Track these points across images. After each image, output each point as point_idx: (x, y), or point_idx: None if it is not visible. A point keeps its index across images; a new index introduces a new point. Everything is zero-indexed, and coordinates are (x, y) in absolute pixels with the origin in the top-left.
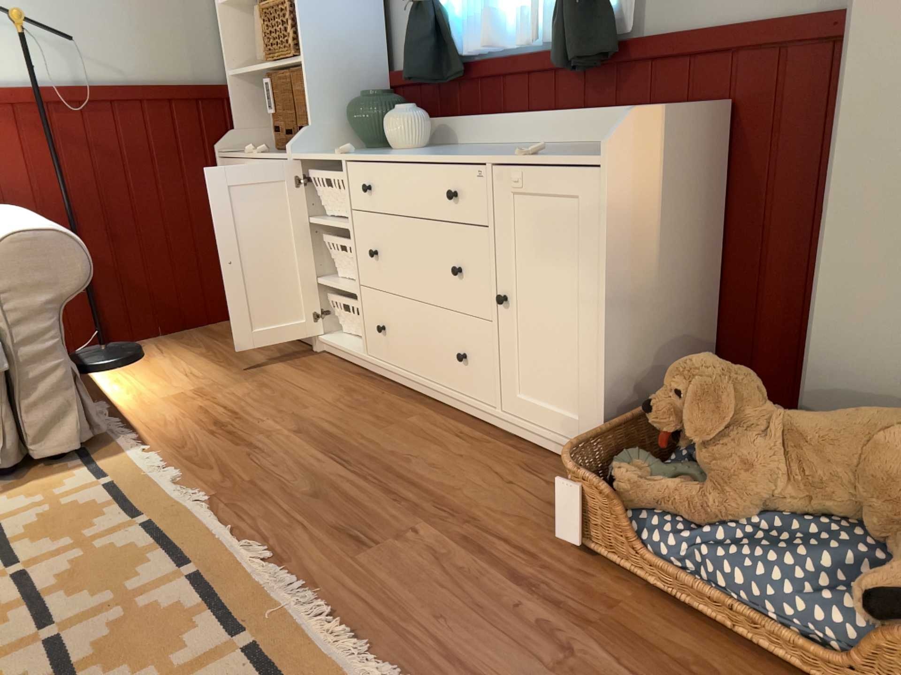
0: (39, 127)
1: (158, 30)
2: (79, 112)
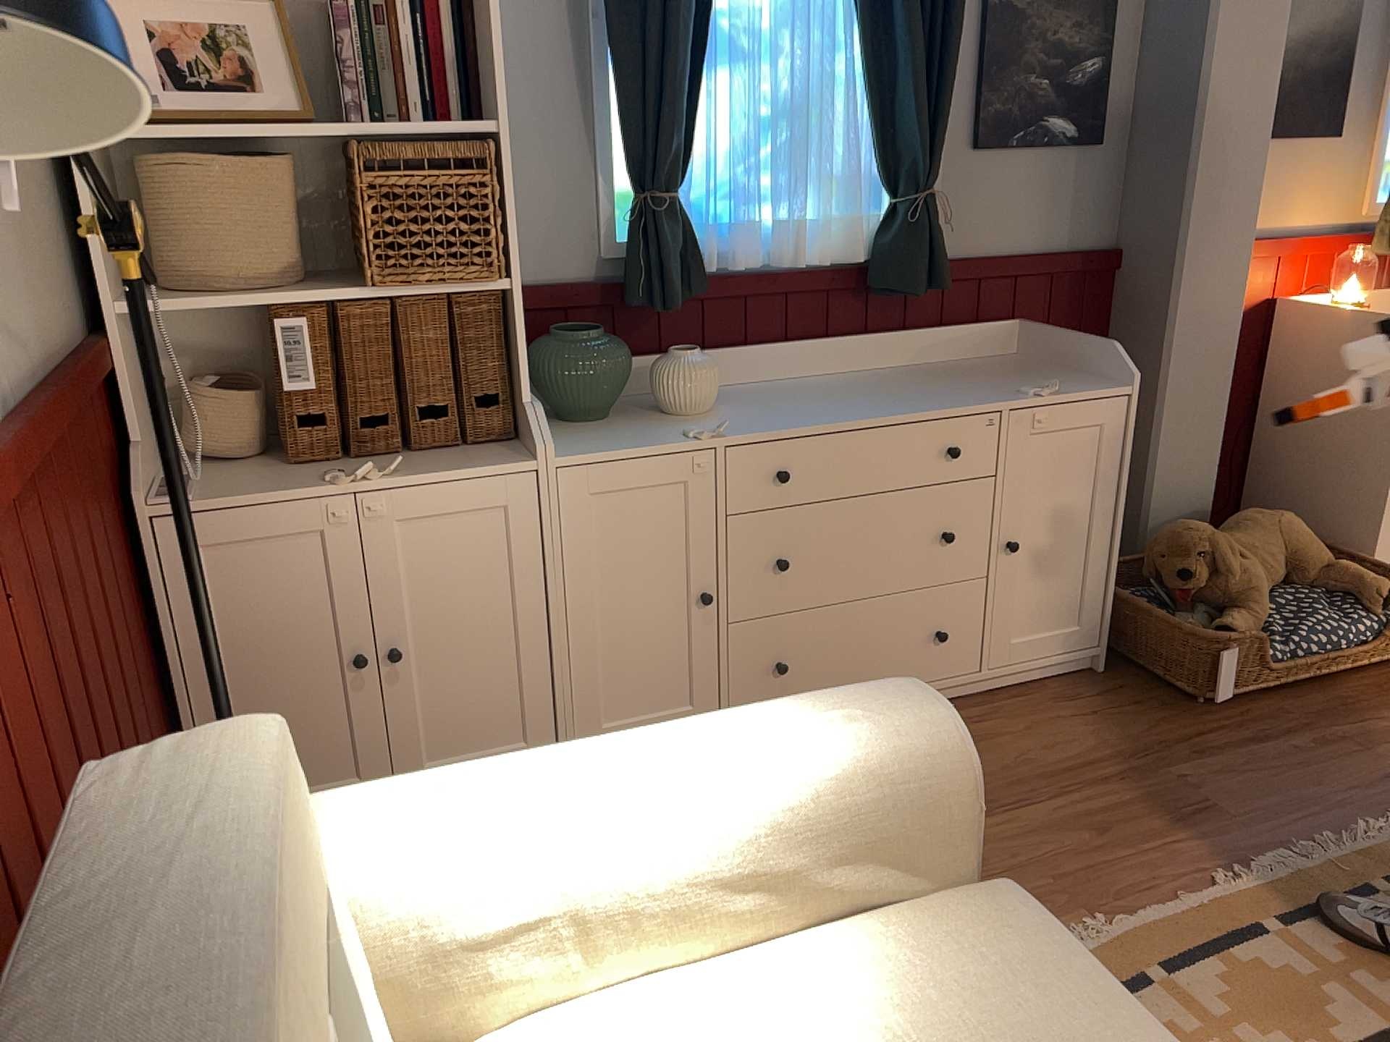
0: (2, 561)
1: (19, 205)
2: (23, 482)
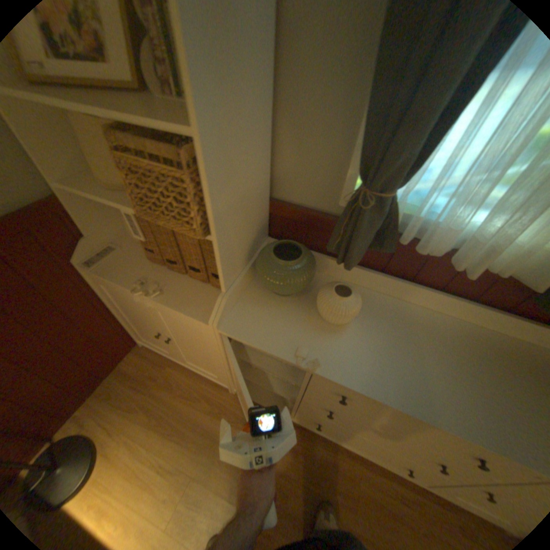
0: None
1: None
2: None
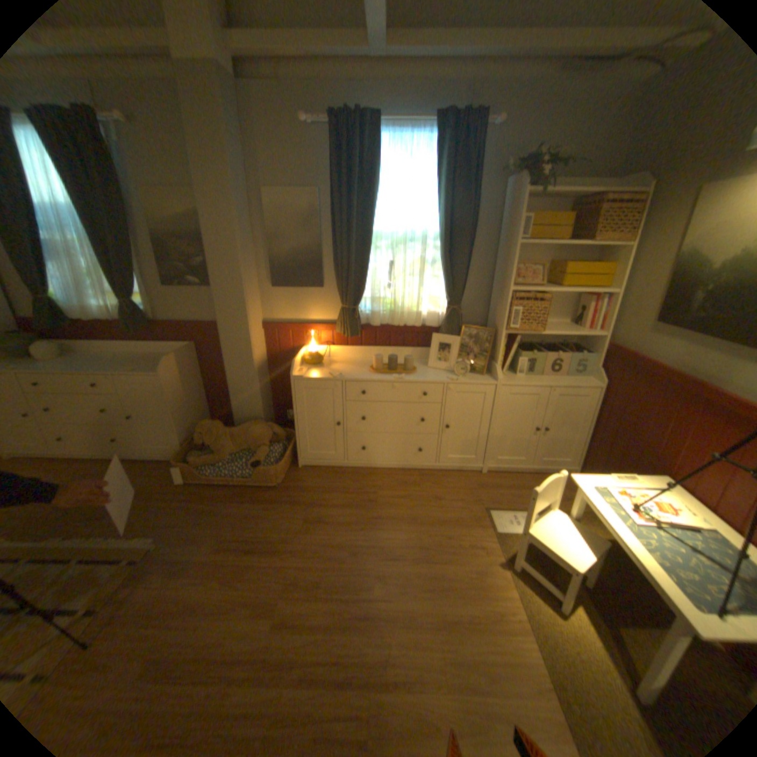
0: None
1: None
2: None
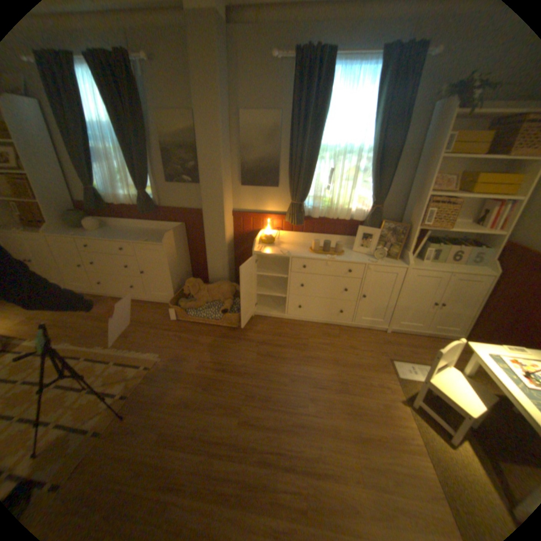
0: None
1: None
2: None
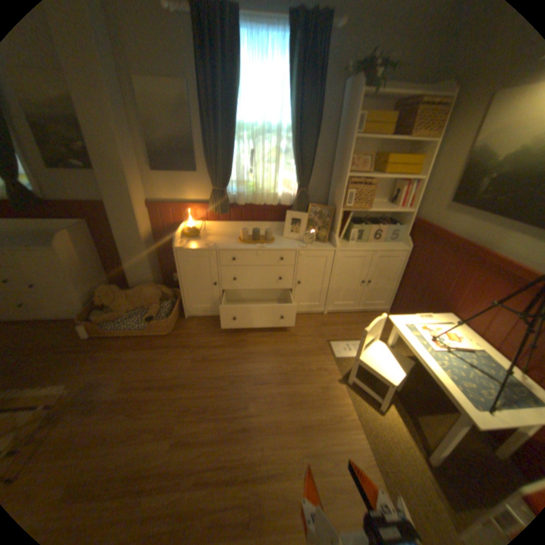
0: None
1: None
2: None
